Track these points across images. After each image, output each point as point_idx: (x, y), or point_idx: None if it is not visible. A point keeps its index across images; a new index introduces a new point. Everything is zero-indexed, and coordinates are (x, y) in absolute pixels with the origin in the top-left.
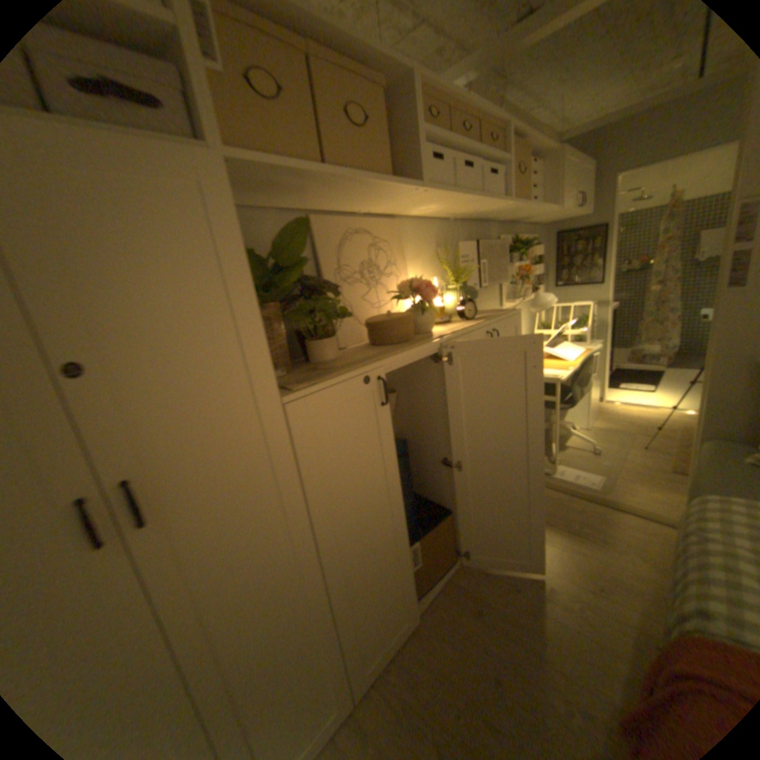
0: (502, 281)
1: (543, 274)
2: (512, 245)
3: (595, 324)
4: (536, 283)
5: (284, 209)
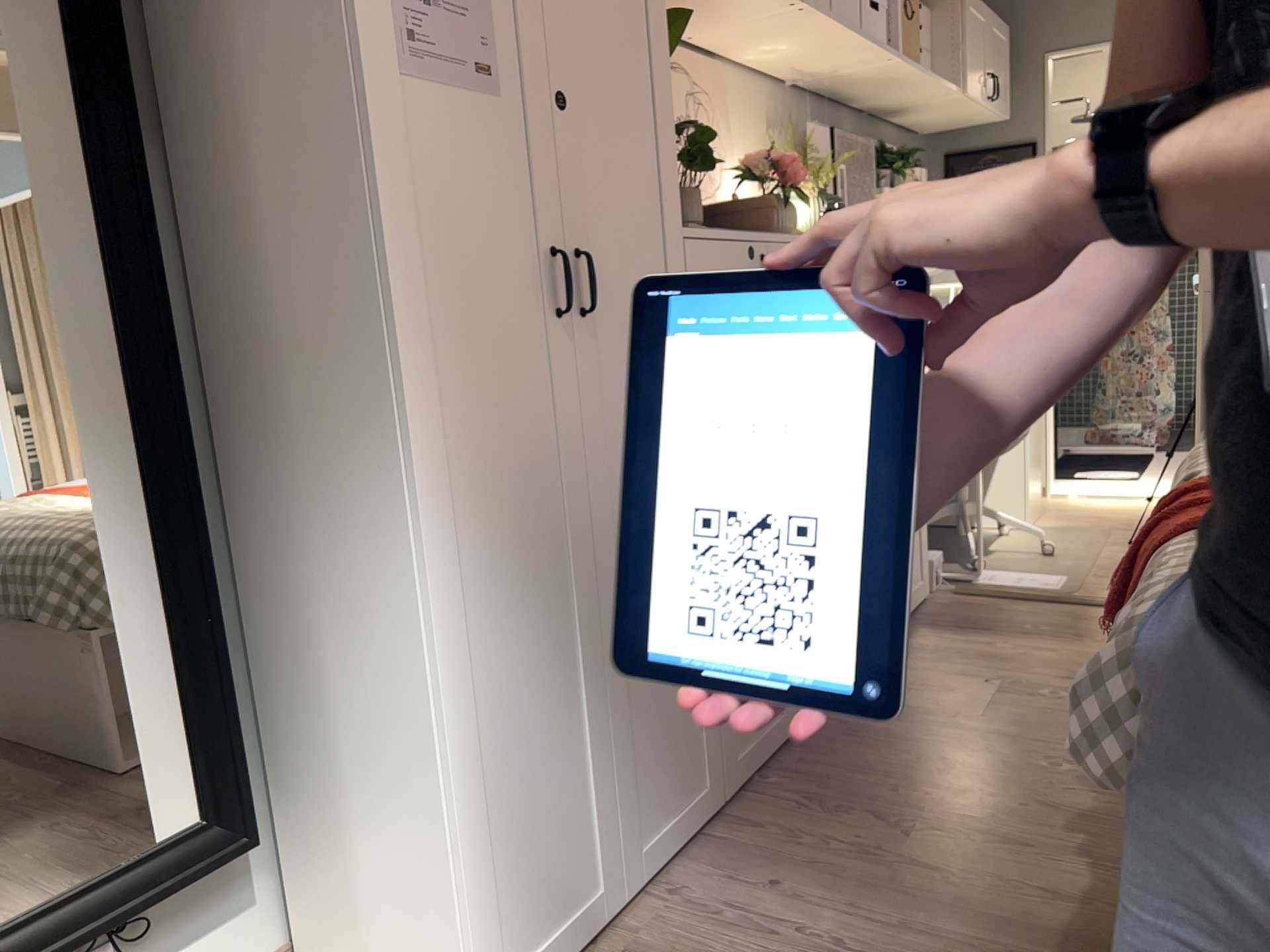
0: None
1: None
2: (875, 159)
3: None
4: None
5: None
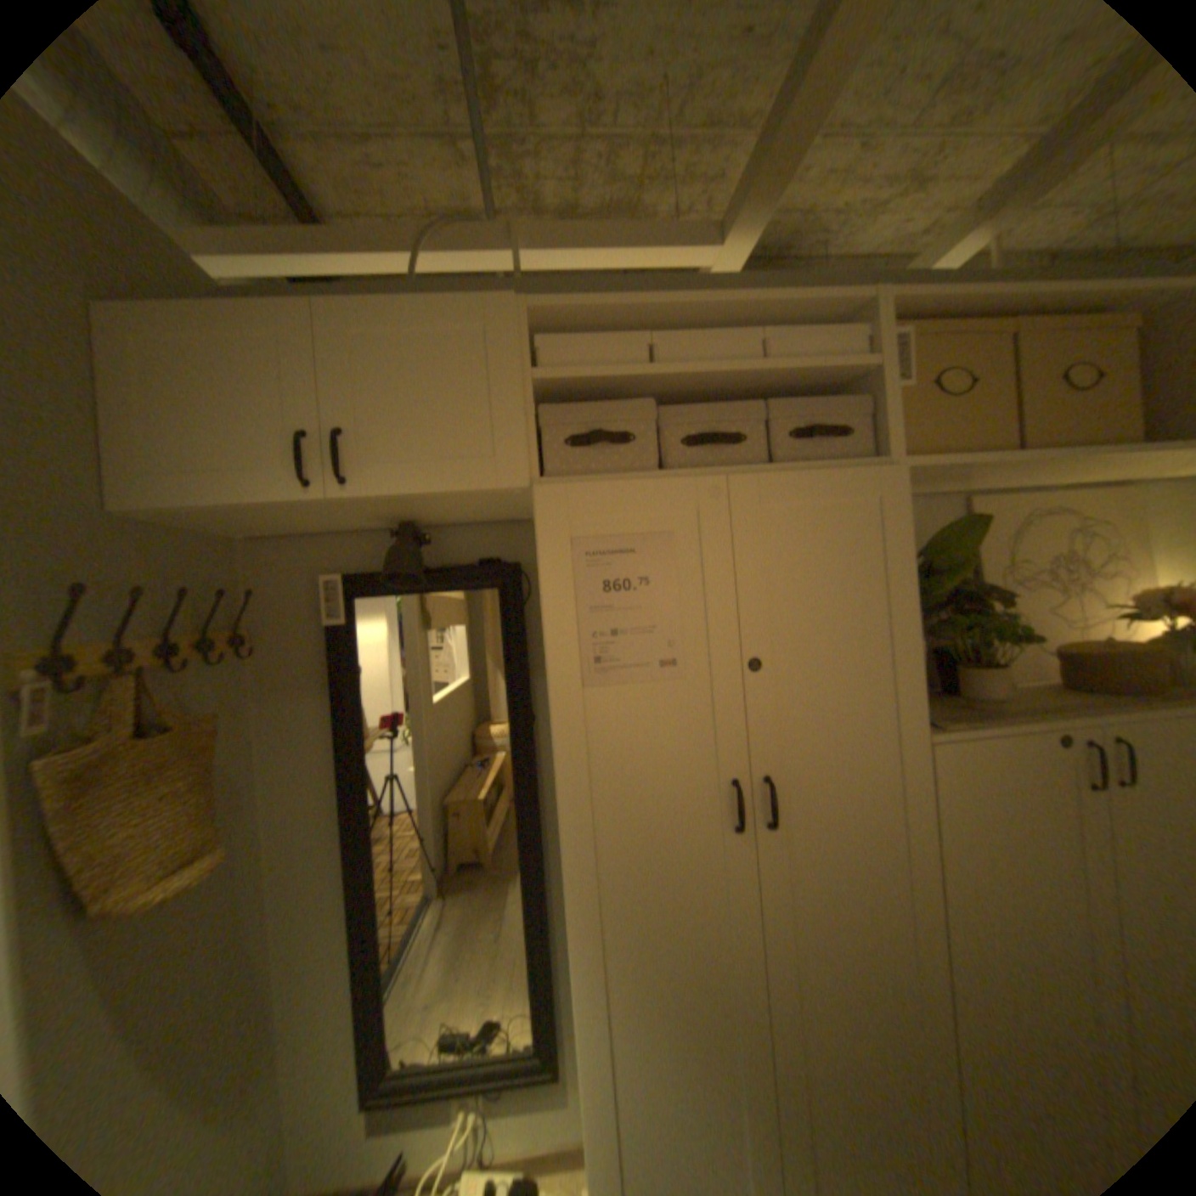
0: None
1: None
2: None
3: None
4: None
5: (936, 495)
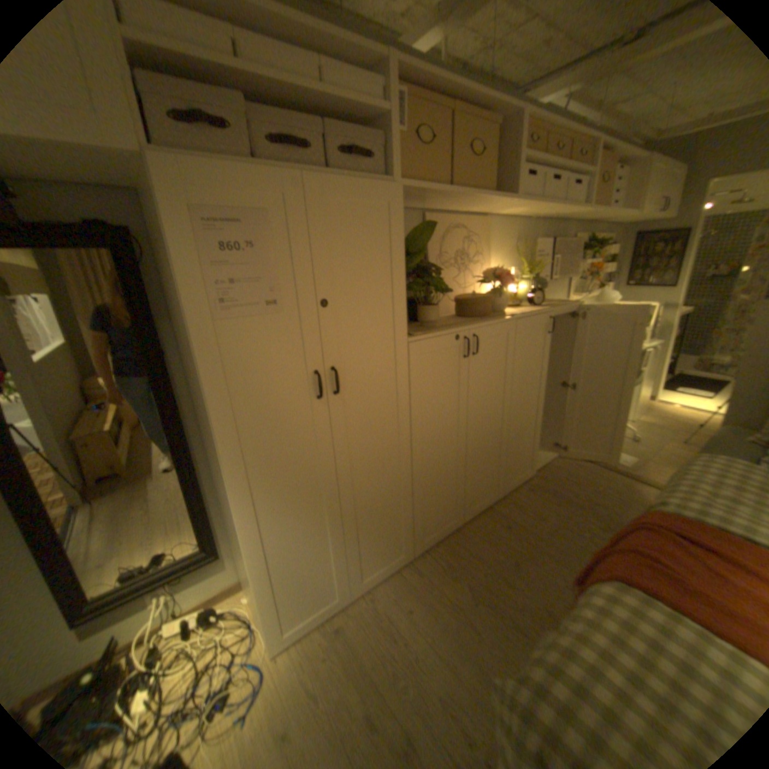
0: (572, 276)
1: (616, 272)
2: (588, 243)
3: (661, 326)
4: (607, 281)
5: (410, 209)
